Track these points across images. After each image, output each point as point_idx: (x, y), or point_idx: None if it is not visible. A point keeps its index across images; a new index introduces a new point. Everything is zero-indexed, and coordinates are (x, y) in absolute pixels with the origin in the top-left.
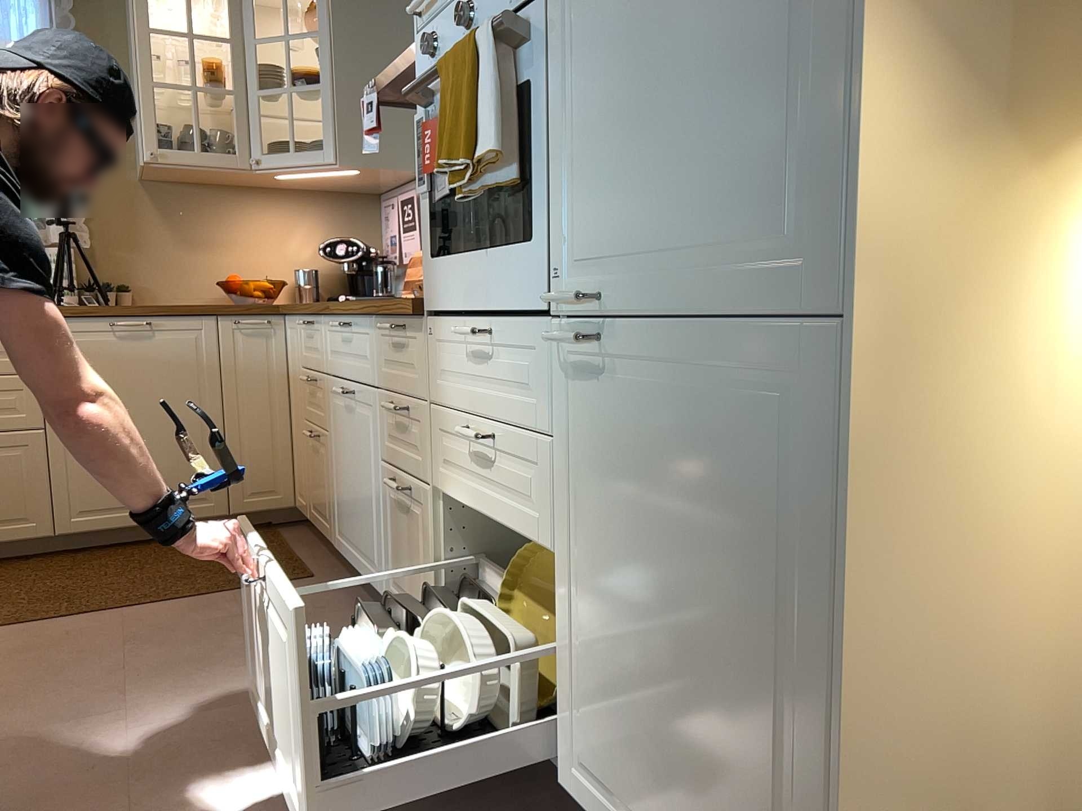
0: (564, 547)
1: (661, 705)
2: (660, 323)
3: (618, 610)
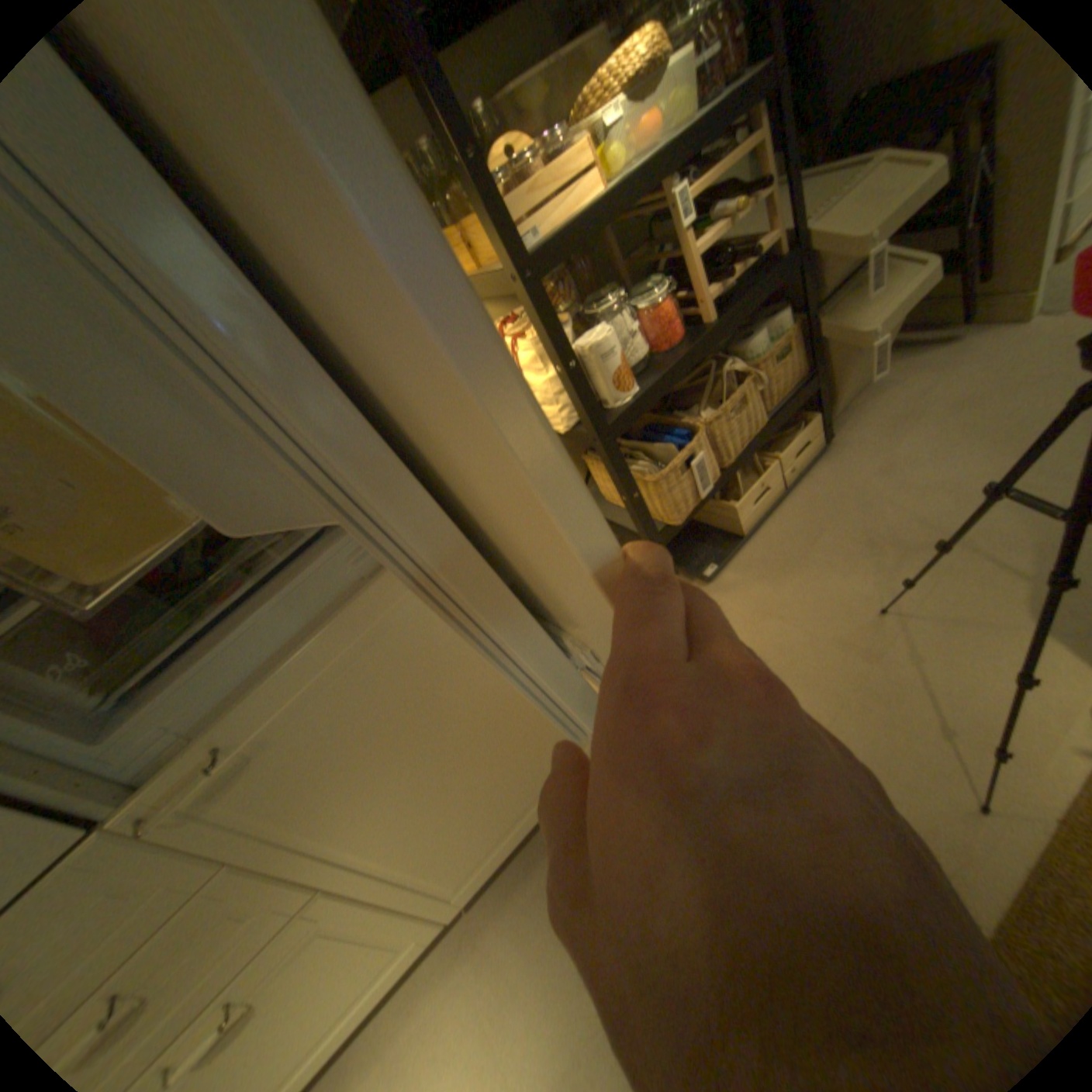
0: (313, 885)
1: (468, 798)
2: (262, 687)
3: (400, 823)
